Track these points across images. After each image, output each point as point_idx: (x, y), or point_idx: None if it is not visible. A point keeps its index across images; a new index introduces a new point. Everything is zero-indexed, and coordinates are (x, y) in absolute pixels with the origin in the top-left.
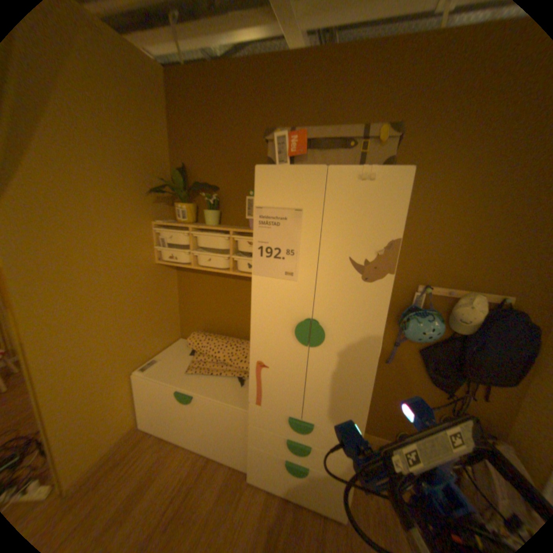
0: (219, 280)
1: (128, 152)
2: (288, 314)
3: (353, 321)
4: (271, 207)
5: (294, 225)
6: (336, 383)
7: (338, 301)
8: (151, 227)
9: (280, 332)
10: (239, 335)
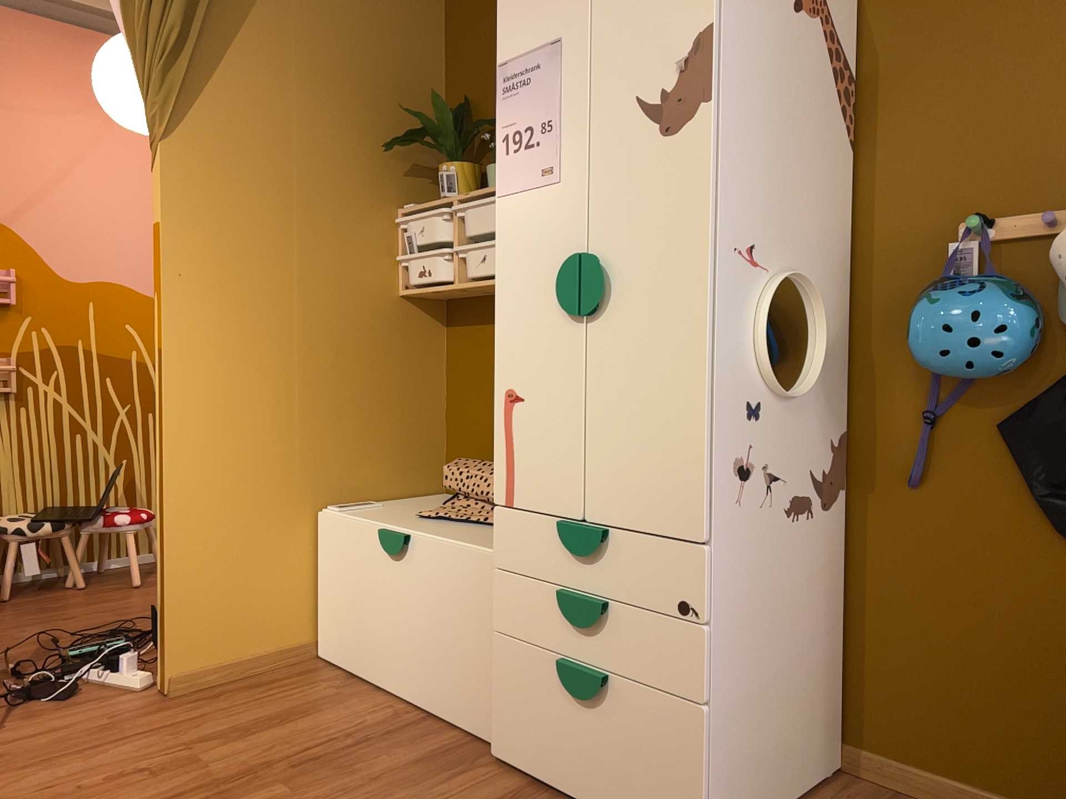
0: None
1: (361, 76)
2: (549, 257)
3: (655, 232)
4: (519, 56)
5: (550, 73)
6: (639, 397)
7: (626, 196)
8: (391, 216)
9: (538, 304)
10: None
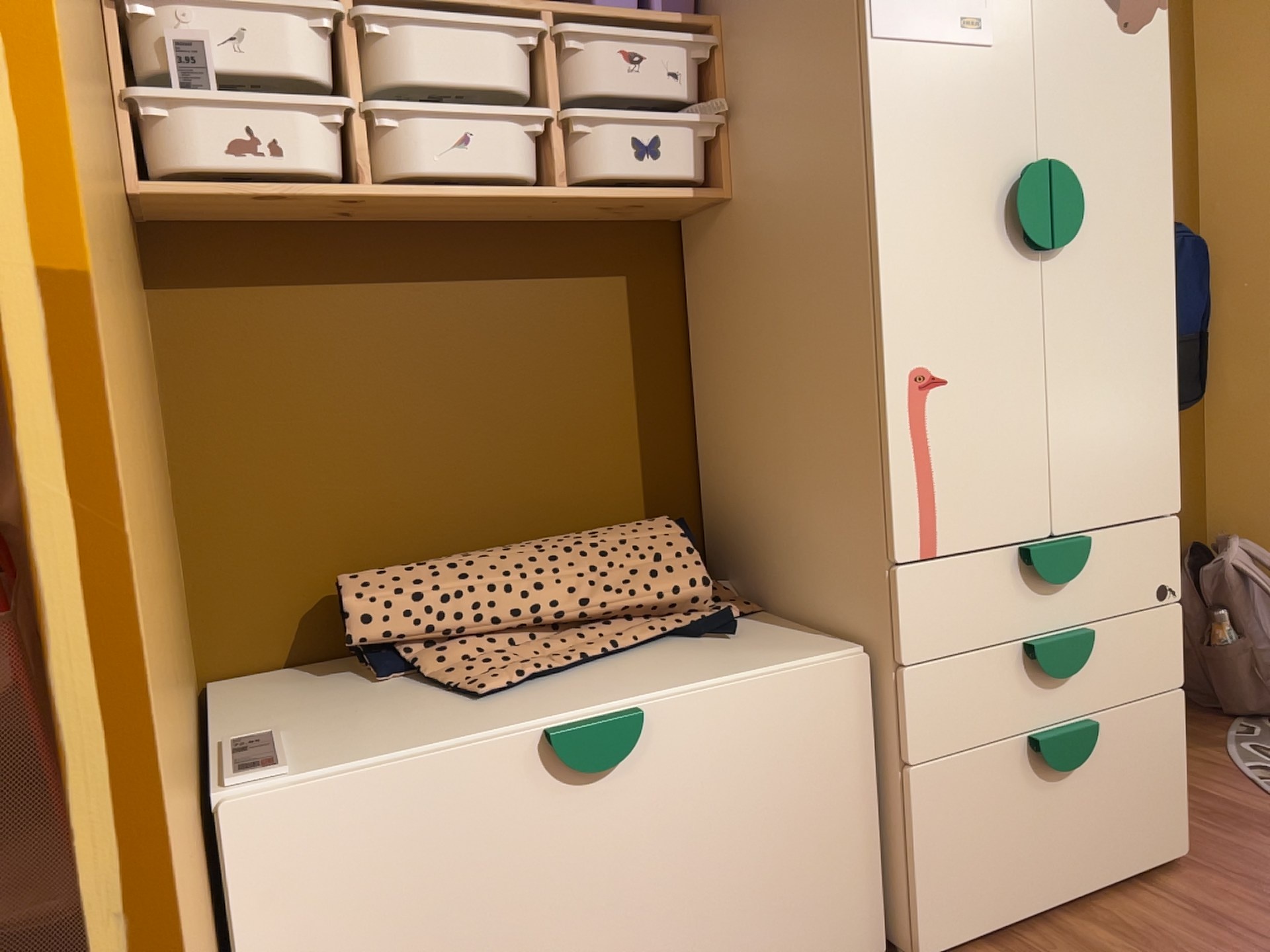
0: (407, 296)
1: None
2: (981, 161)
3: (1119, 151)
4: None
5: None
6: (1111, 358)
7: (1085, 96)
8: None
9: (967, 232)
10: (529, 535)
